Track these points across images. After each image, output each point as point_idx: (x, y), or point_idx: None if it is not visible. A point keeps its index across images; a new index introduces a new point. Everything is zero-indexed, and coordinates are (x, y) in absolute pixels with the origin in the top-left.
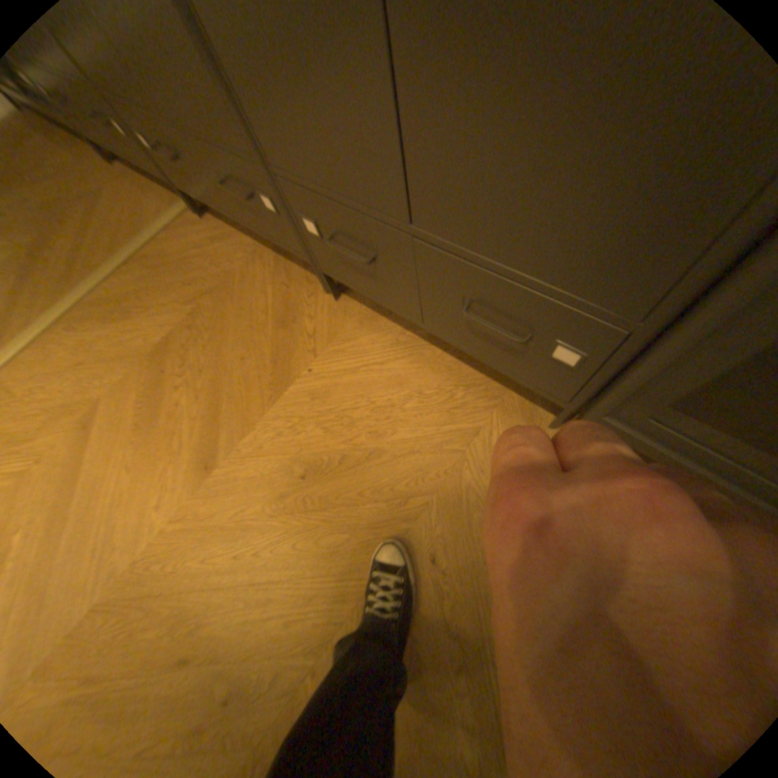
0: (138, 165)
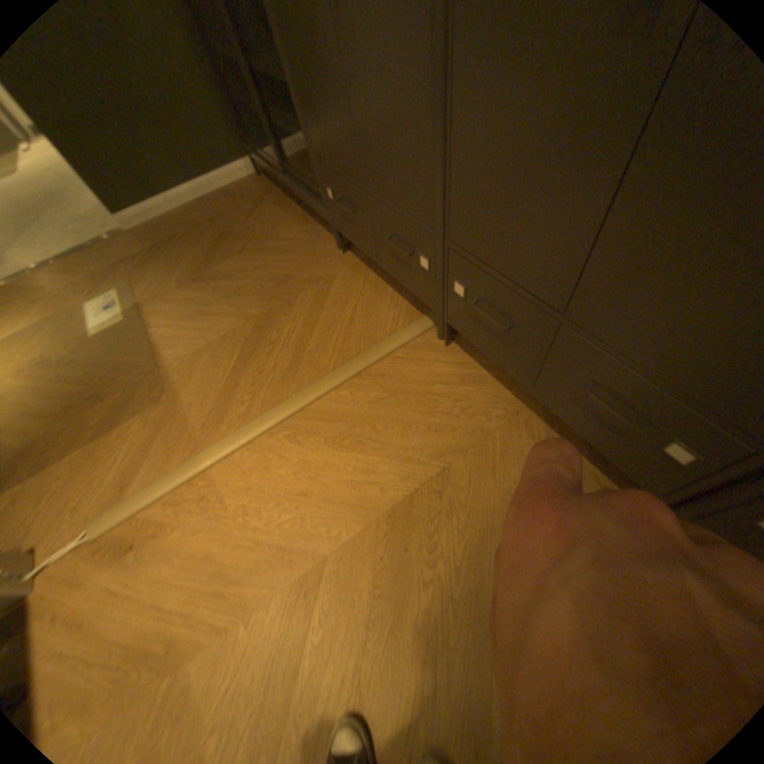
0: (405, 284)
